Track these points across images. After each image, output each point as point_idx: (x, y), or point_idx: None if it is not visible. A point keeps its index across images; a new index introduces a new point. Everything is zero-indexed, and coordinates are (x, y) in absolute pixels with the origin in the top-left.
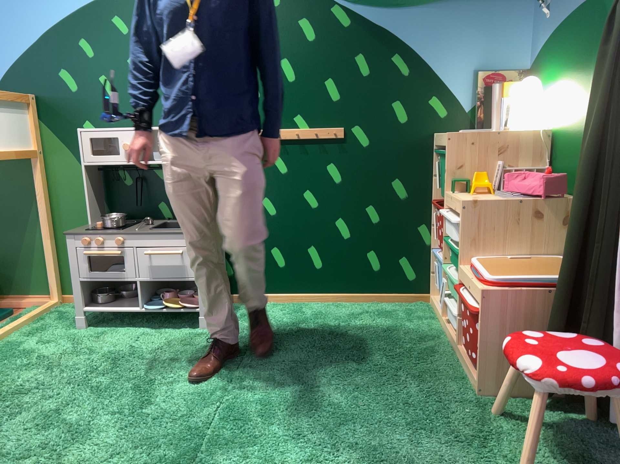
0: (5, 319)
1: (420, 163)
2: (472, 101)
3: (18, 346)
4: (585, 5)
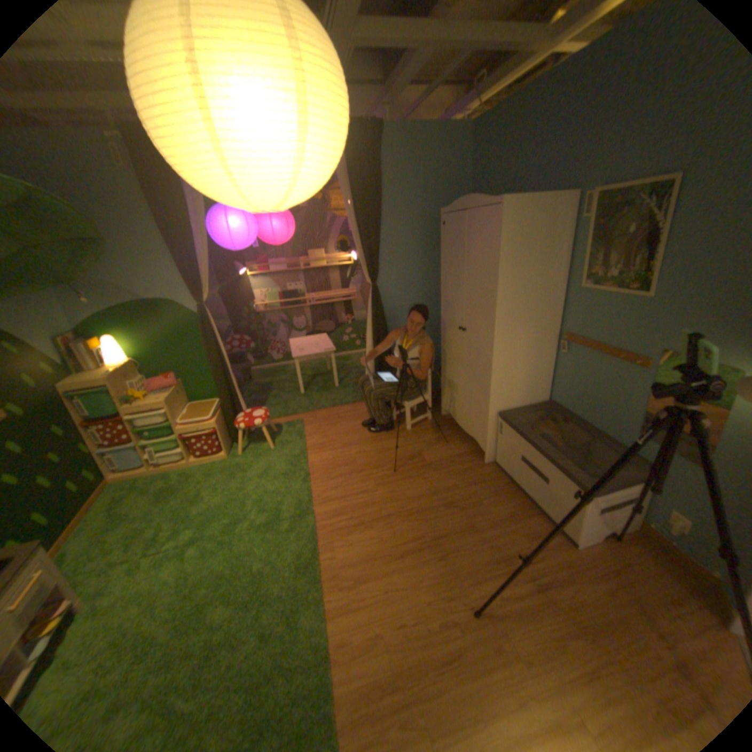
0: None
1: (56, 408)
2: (58, 358)
3: None
4: (134, 302)
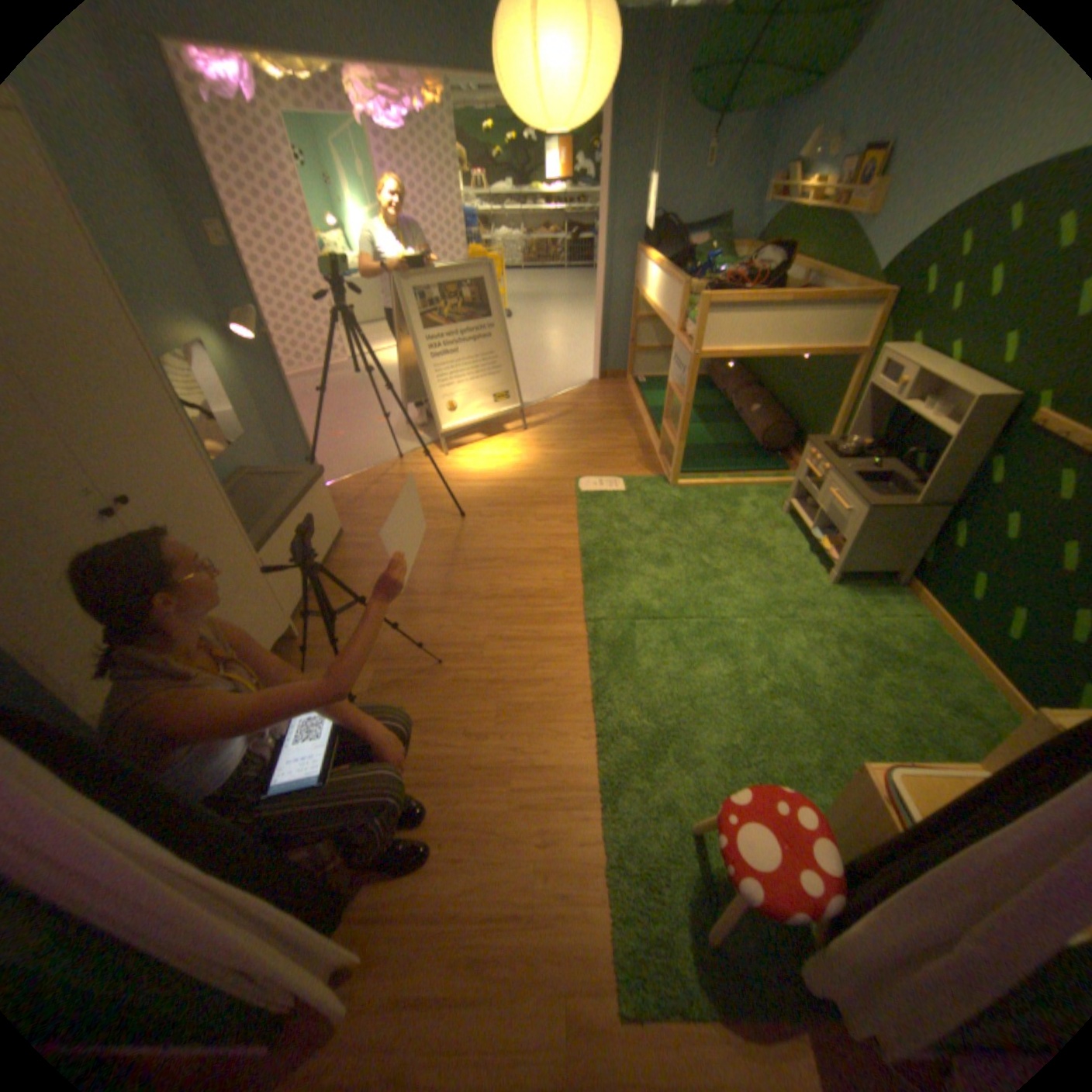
0: (775, 474)
1: None
2: None
3: (741, 498)
4: None
